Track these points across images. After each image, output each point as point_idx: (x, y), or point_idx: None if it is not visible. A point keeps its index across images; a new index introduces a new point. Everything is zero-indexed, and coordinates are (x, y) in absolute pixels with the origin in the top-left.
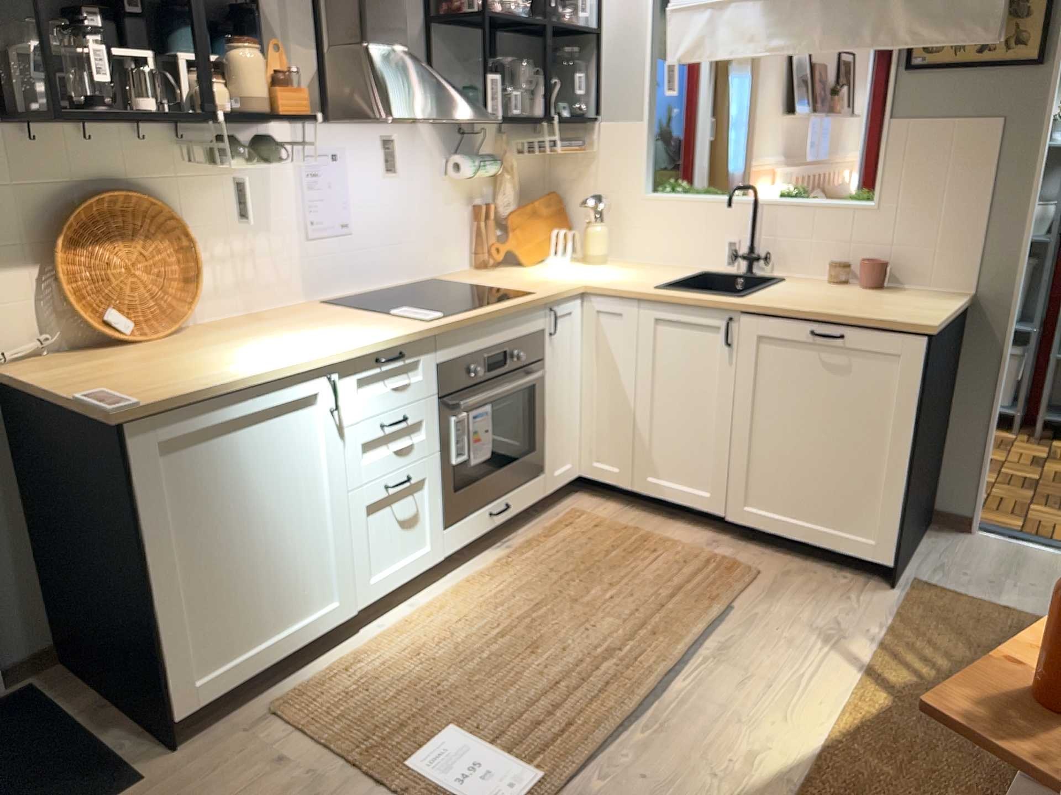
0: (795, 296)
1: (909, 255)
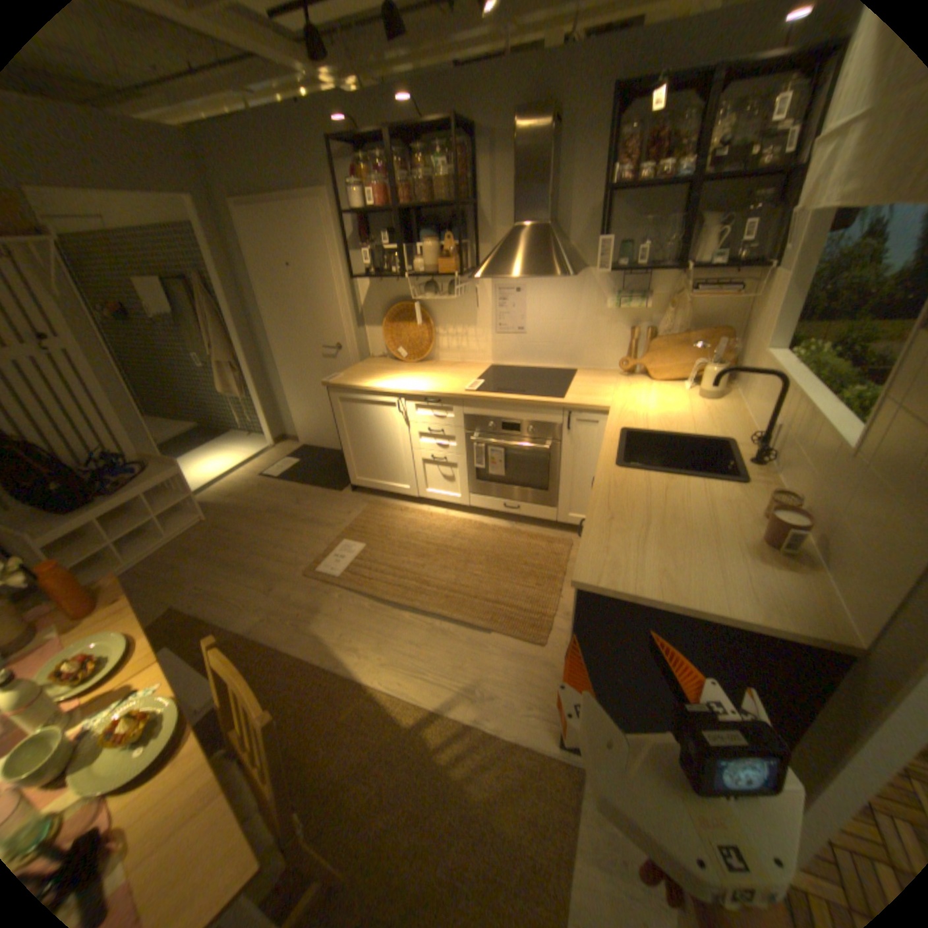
0: (657, 494)
1: (848, 543)
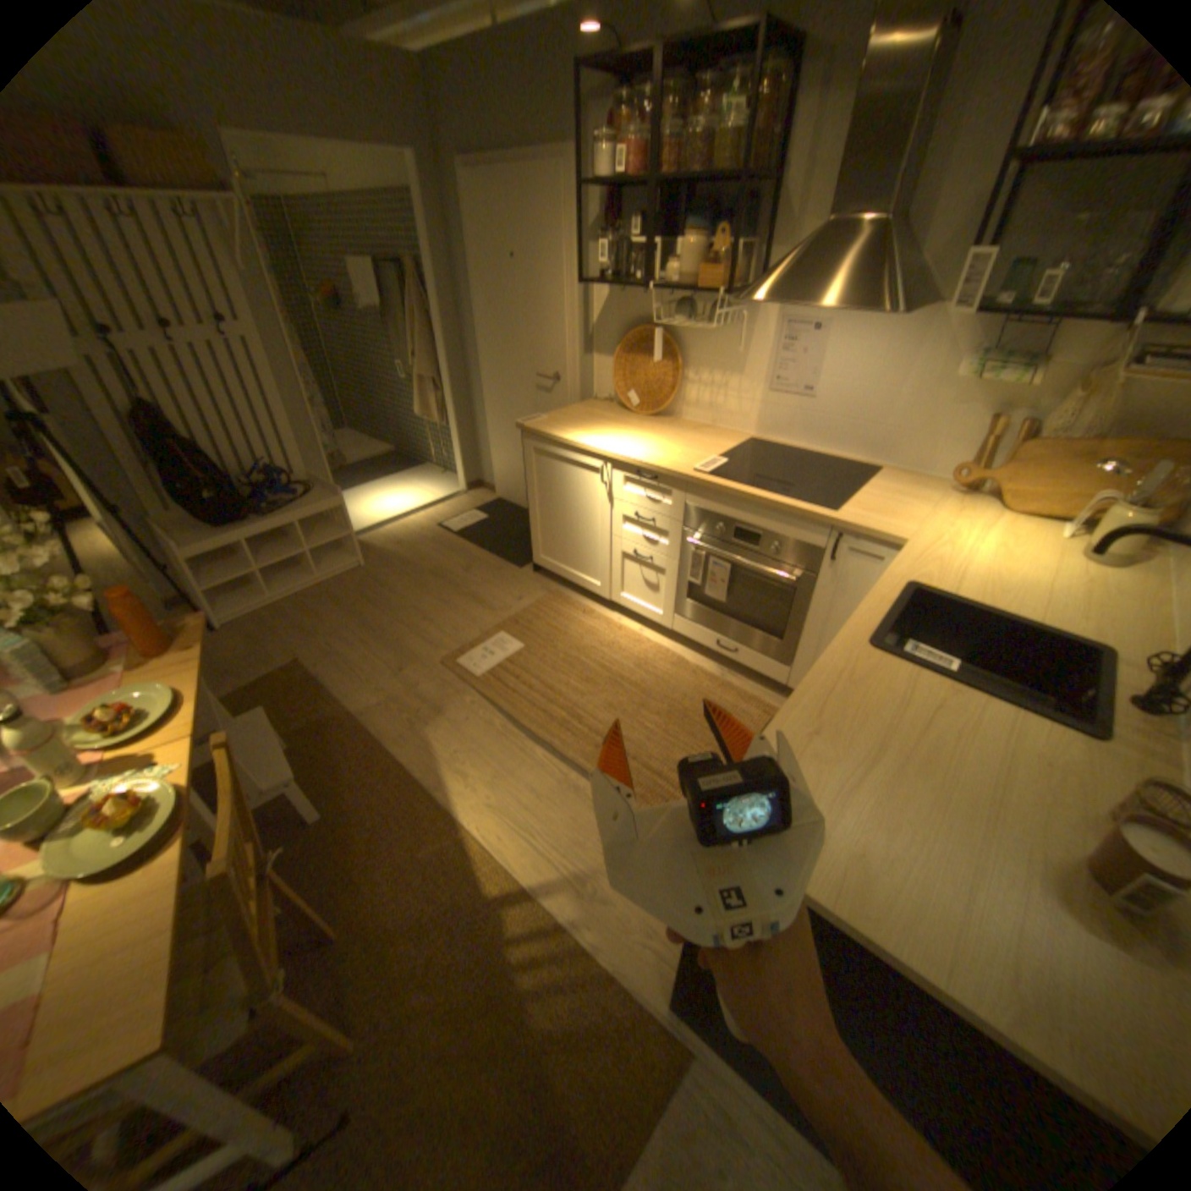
0: (920, 710)
1: None
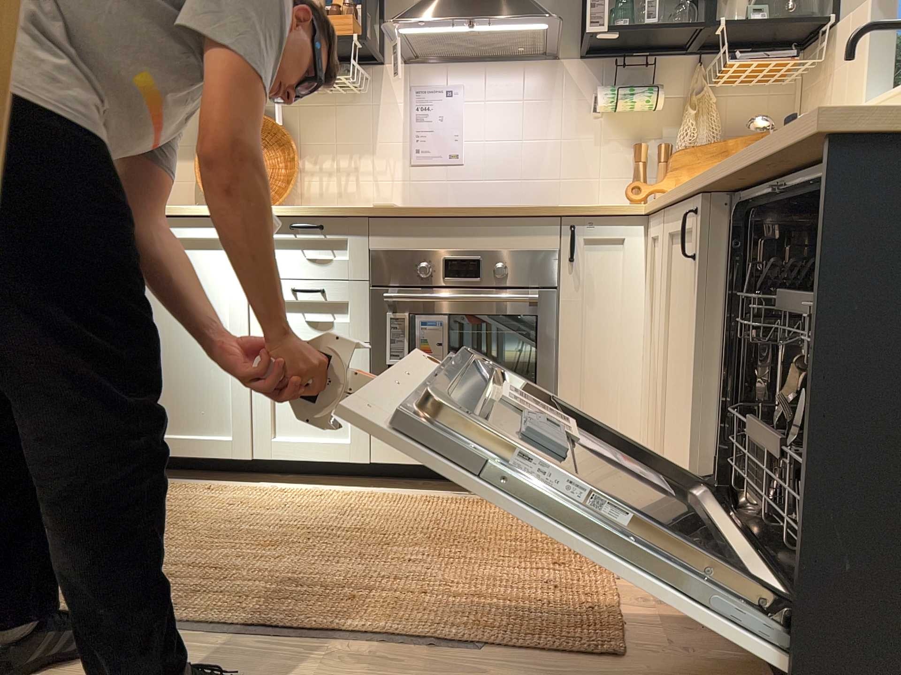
0: None
1: None
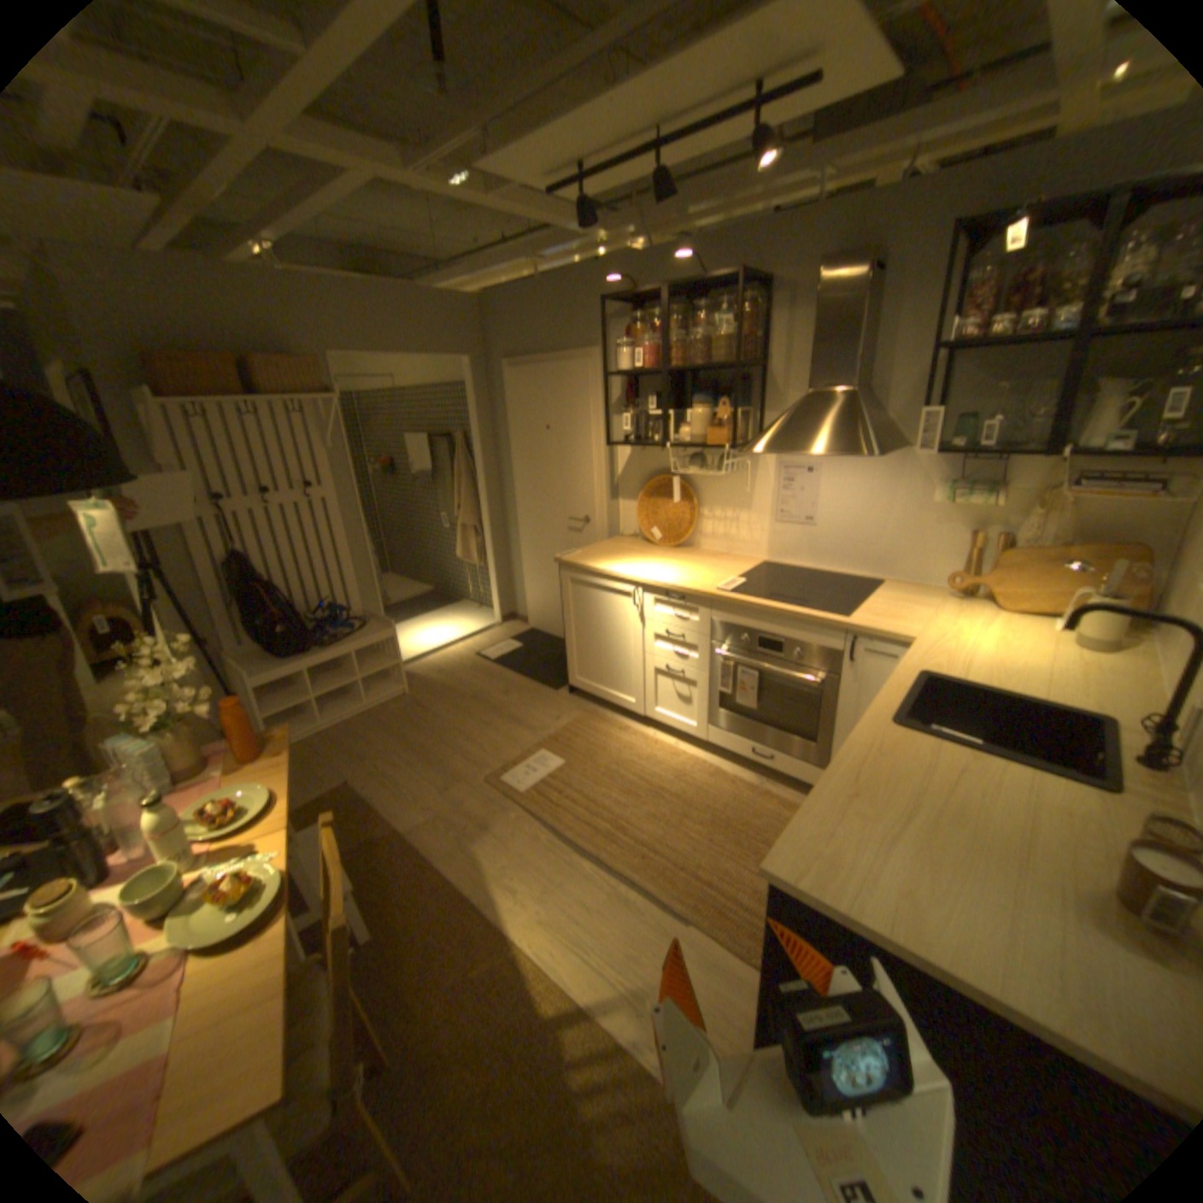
0: (946, 775)
1: None
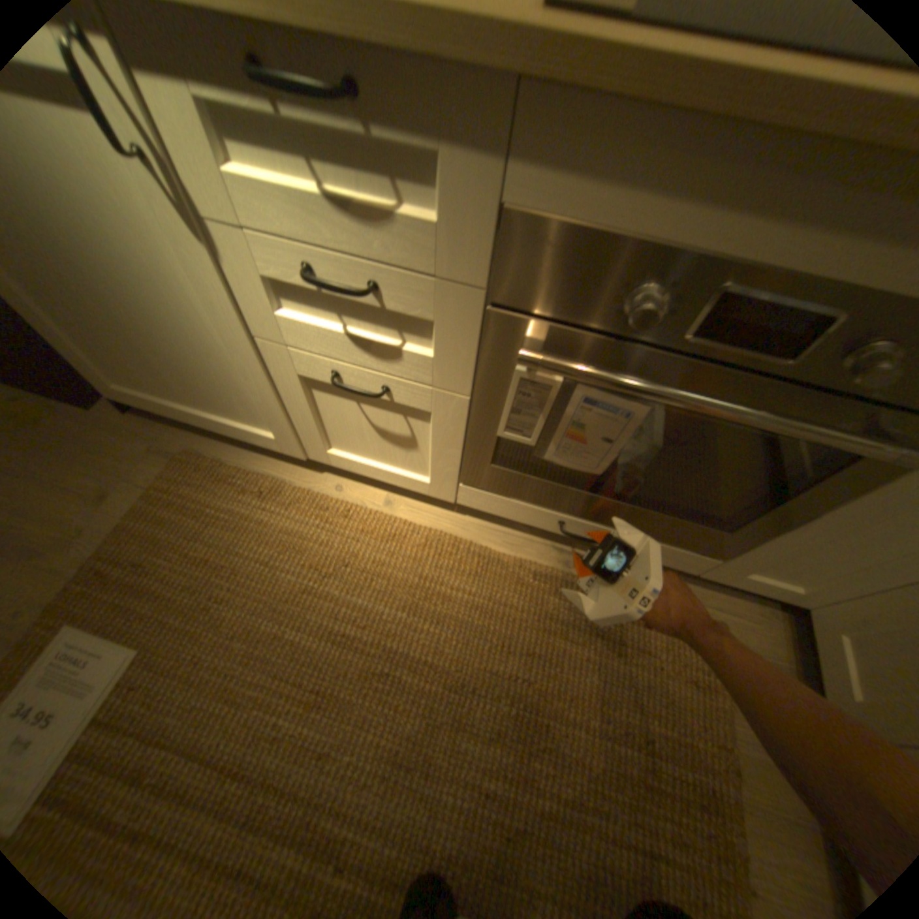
0: None
1: None
